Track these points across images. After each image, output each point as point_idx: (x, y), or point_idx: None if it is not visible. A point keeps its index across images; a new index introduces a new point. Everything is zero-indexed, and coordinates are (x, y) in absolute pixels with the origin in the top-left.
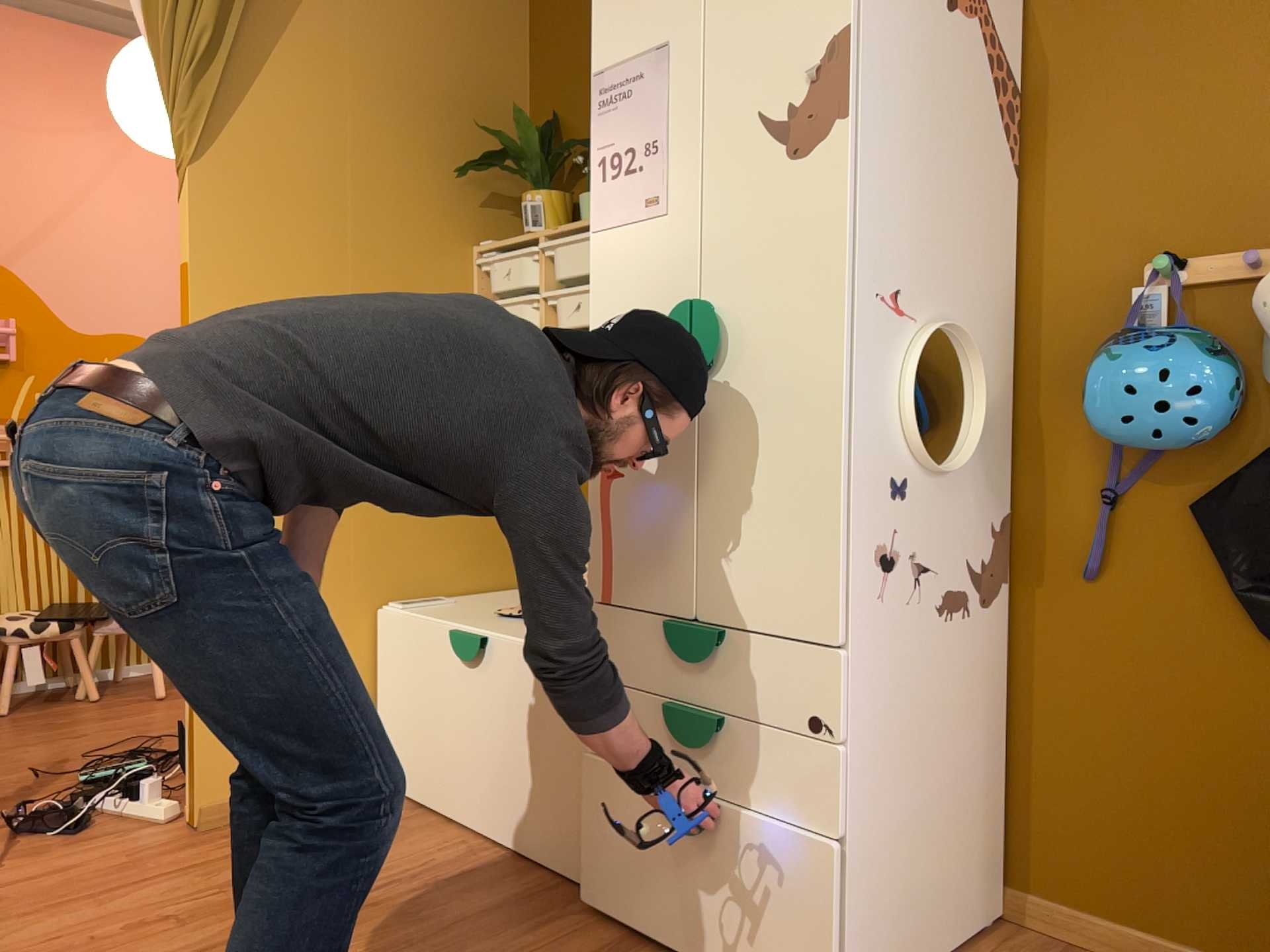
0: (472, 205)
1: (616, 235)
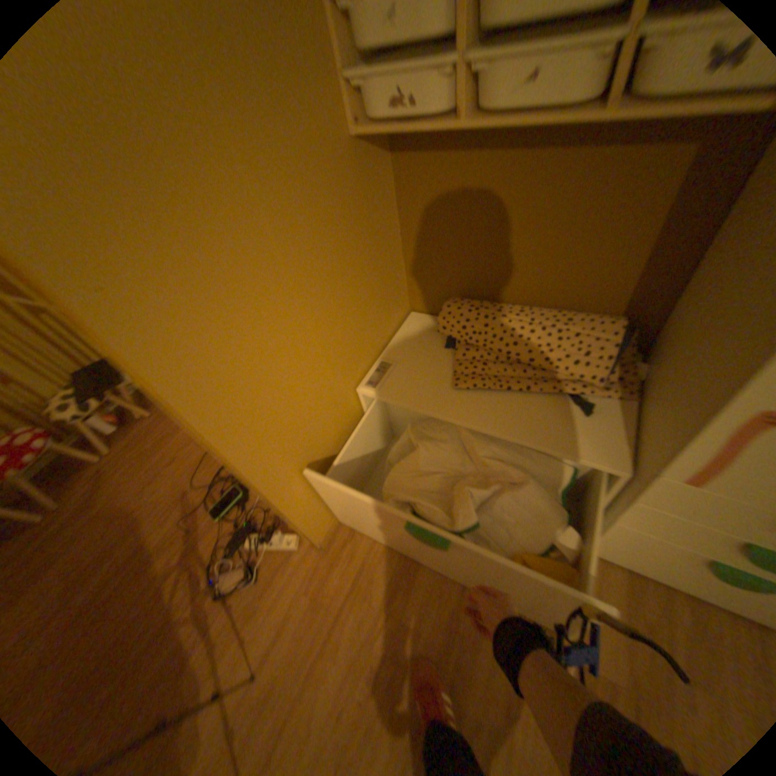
0: None
1: None
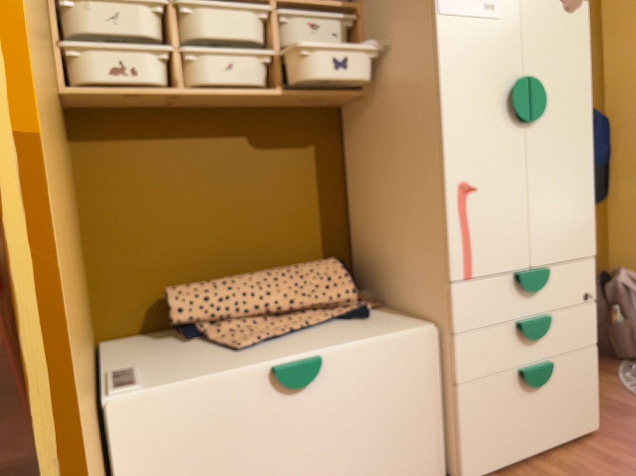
0: None
1: (462, 22)
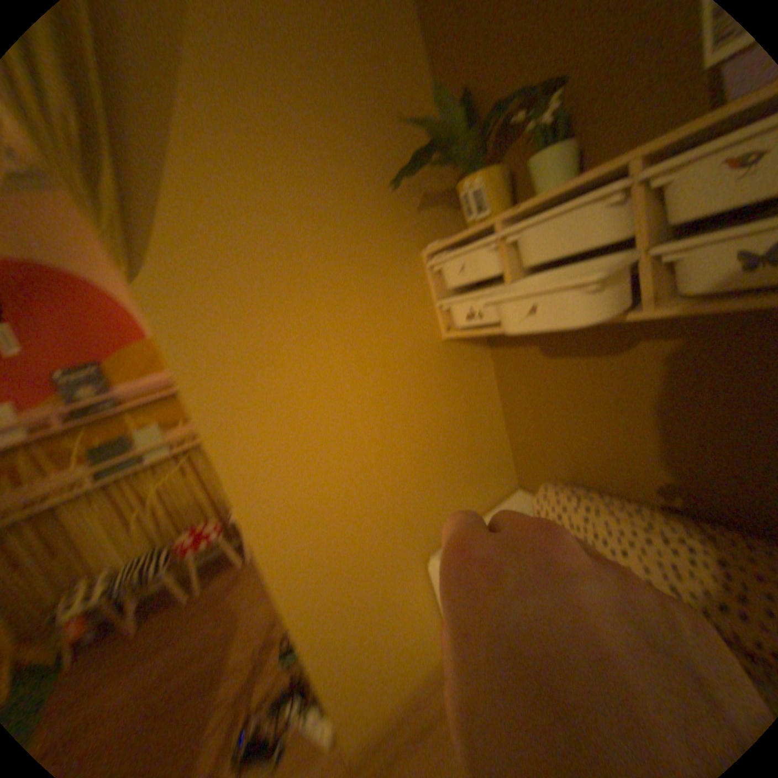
0: (410, 210)
1: None
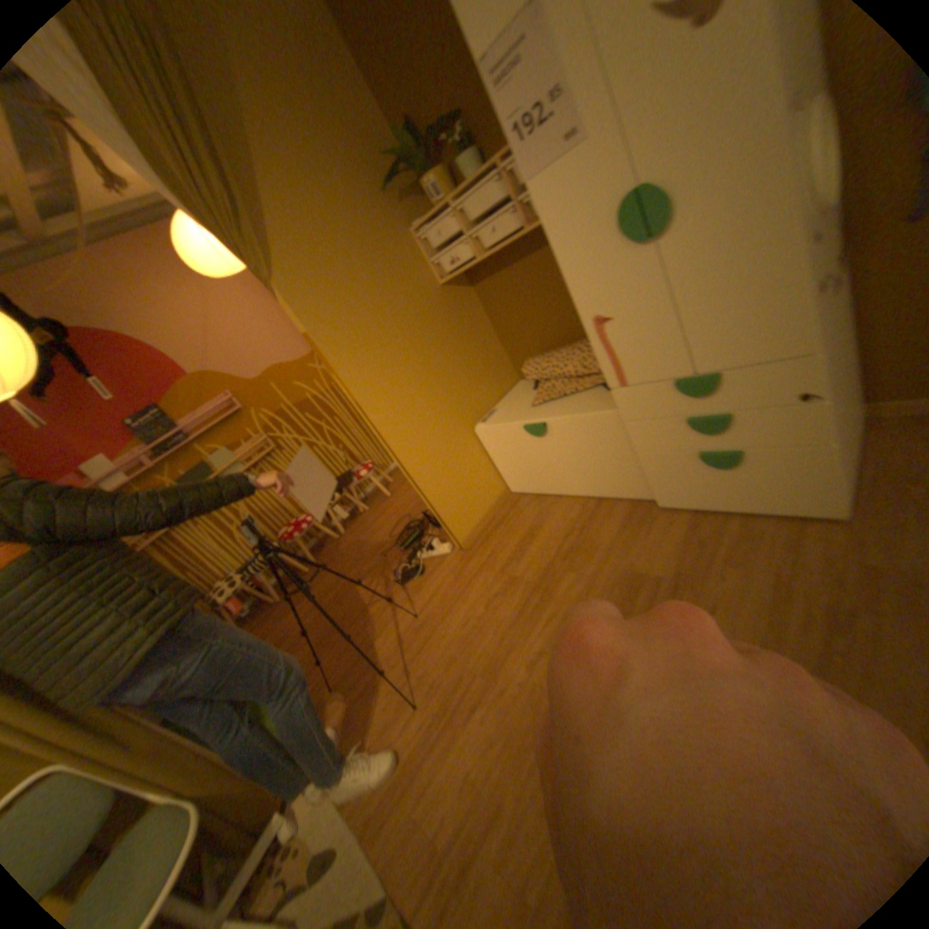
0: (393, 203)
1: (548, 172)
